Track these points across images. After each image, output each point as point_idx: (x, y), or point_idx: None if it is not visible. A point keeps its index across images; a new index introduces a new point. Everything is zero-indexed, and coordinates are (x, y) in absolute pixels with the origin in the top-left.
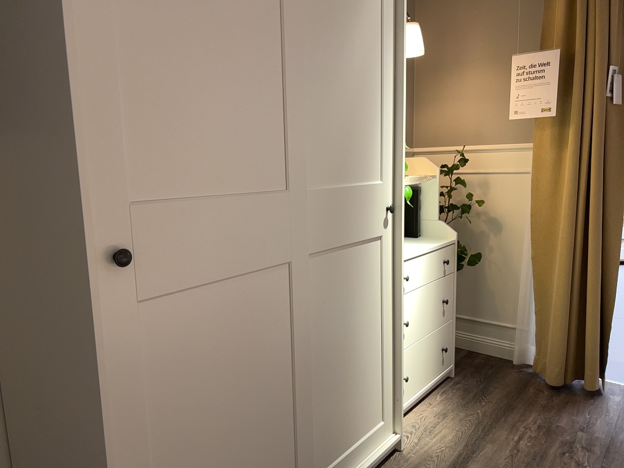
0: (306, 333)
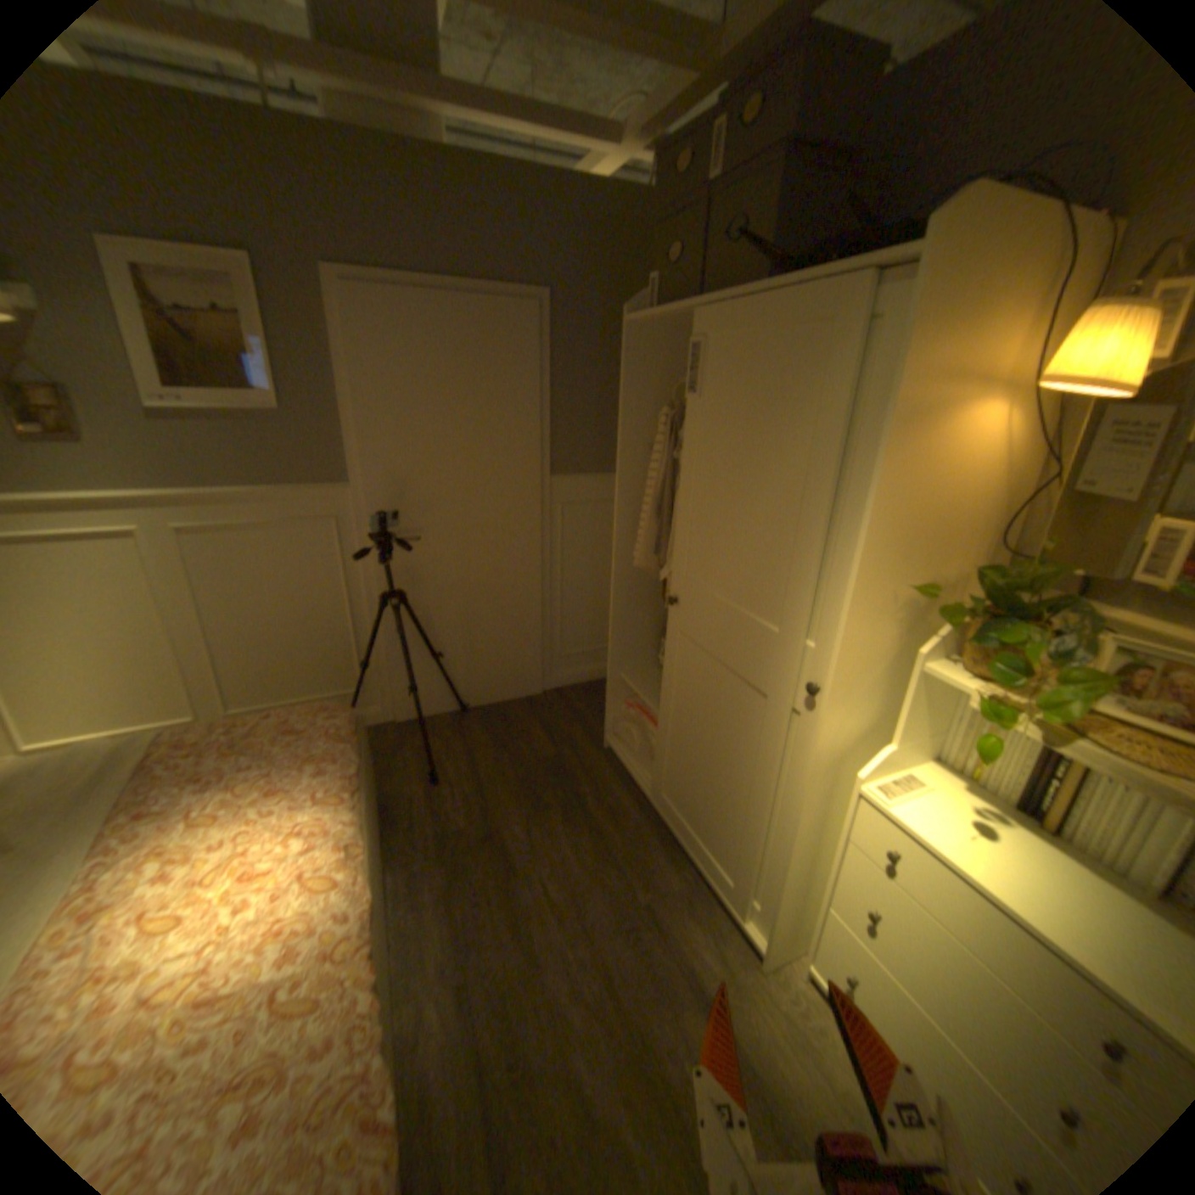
0: (680, 698)
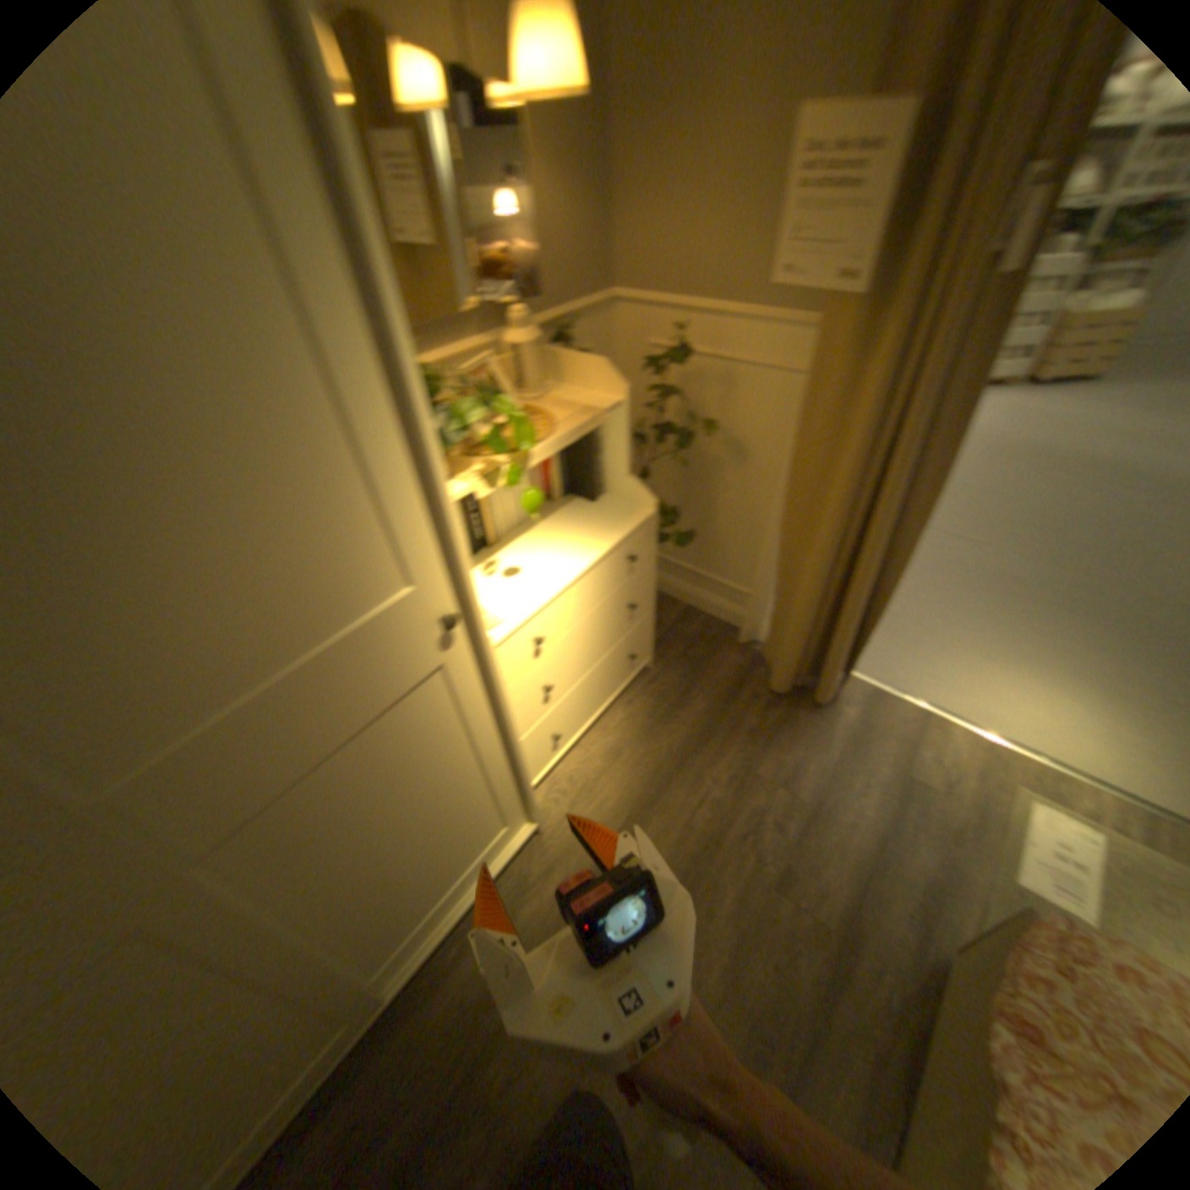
0: (265, 948)
